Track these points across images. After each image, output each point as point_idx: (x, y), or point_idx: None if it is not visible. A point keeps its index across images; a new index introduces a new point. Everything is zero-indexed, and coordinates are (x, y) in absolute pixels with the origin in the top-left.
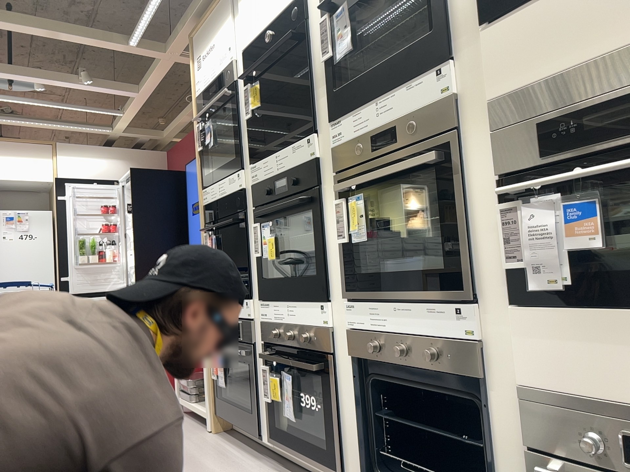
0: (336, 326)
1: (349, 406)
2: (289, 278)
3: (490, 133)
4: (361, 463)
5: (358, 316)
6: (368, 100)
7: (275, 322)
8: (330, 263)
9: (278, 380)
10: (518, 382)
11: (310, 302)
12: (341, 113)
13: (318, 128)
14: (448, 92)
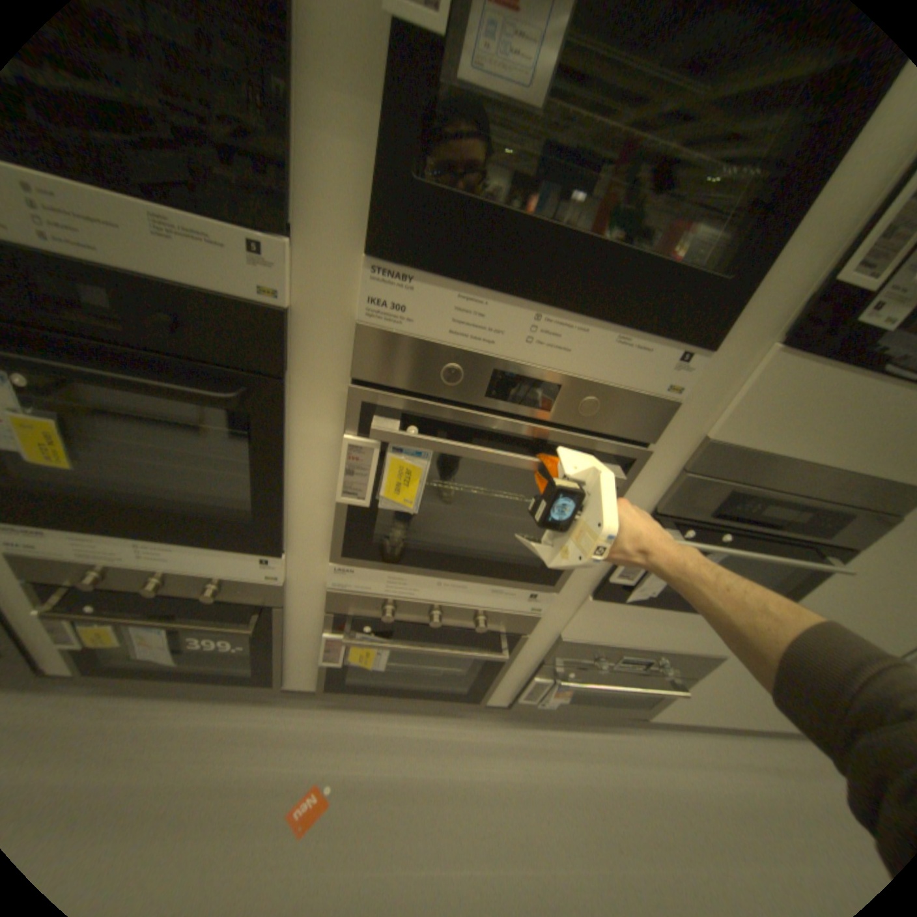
0: (292, 577)
1: (305, 641)
2: (136, 501)
3: (681, 466)
4: (316, 675)
5: (359, 579)
6: (525, 293)
7: (82, 559)
8: (294, 506)
9: (107, 626)
10: (559, 633)
11: (222, 548)
12: (425, 262)
13: (302, 225)
14: (679, 396)
